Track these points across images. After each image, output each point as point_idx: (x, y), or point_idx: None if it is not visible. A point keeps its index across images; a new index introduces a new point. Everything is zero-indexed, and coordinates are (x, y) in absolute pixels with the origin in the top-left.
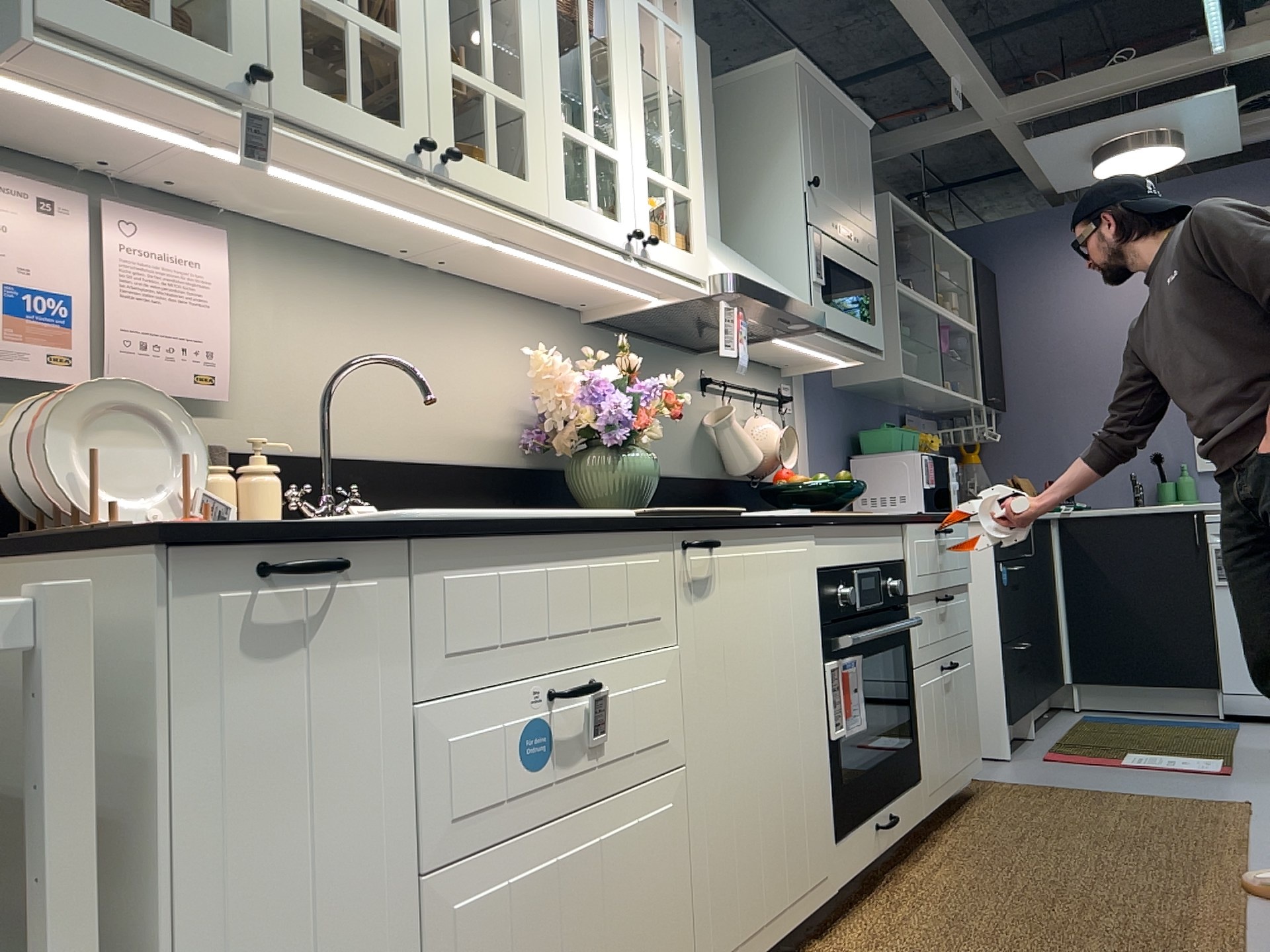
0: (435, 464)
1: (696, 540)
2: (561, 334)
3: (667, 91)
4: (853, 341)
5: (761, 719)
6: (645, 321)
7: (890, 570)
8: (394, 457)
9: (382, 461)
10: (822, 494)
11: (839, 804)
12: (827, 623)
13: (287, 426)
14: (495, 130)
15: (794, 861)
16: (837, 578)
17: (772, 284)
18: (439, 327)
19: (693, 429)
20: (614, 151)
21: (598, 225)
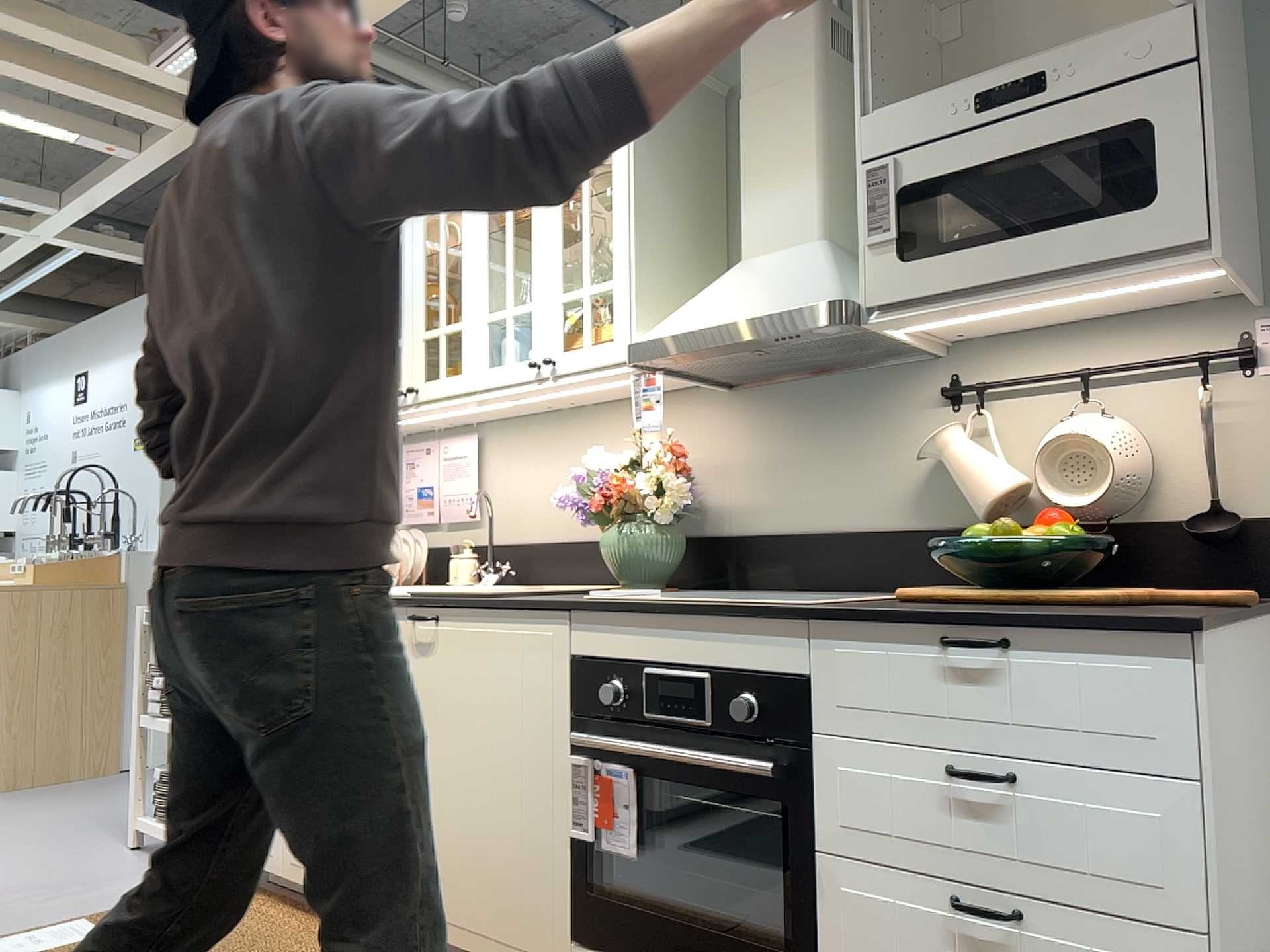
0: (581, 542)
1: (420, 614)
2: (699, 410)
3: (587, 204)
4: (1044, 275)
5: (474, 766)
6: (754, 373)
7: (745, 683)
8: (557, 540)
9: (549, 543)
10: (974, 556)
11: (583, 910)
12: (582, 716)
13: (506, 528)
14: (443, 353)
15: (504, 909)
16: (605, 671)
17: (741, 307)
18: (590, 442)
19: (917, 463)
20: (526, 304)
21: (509, 373)
